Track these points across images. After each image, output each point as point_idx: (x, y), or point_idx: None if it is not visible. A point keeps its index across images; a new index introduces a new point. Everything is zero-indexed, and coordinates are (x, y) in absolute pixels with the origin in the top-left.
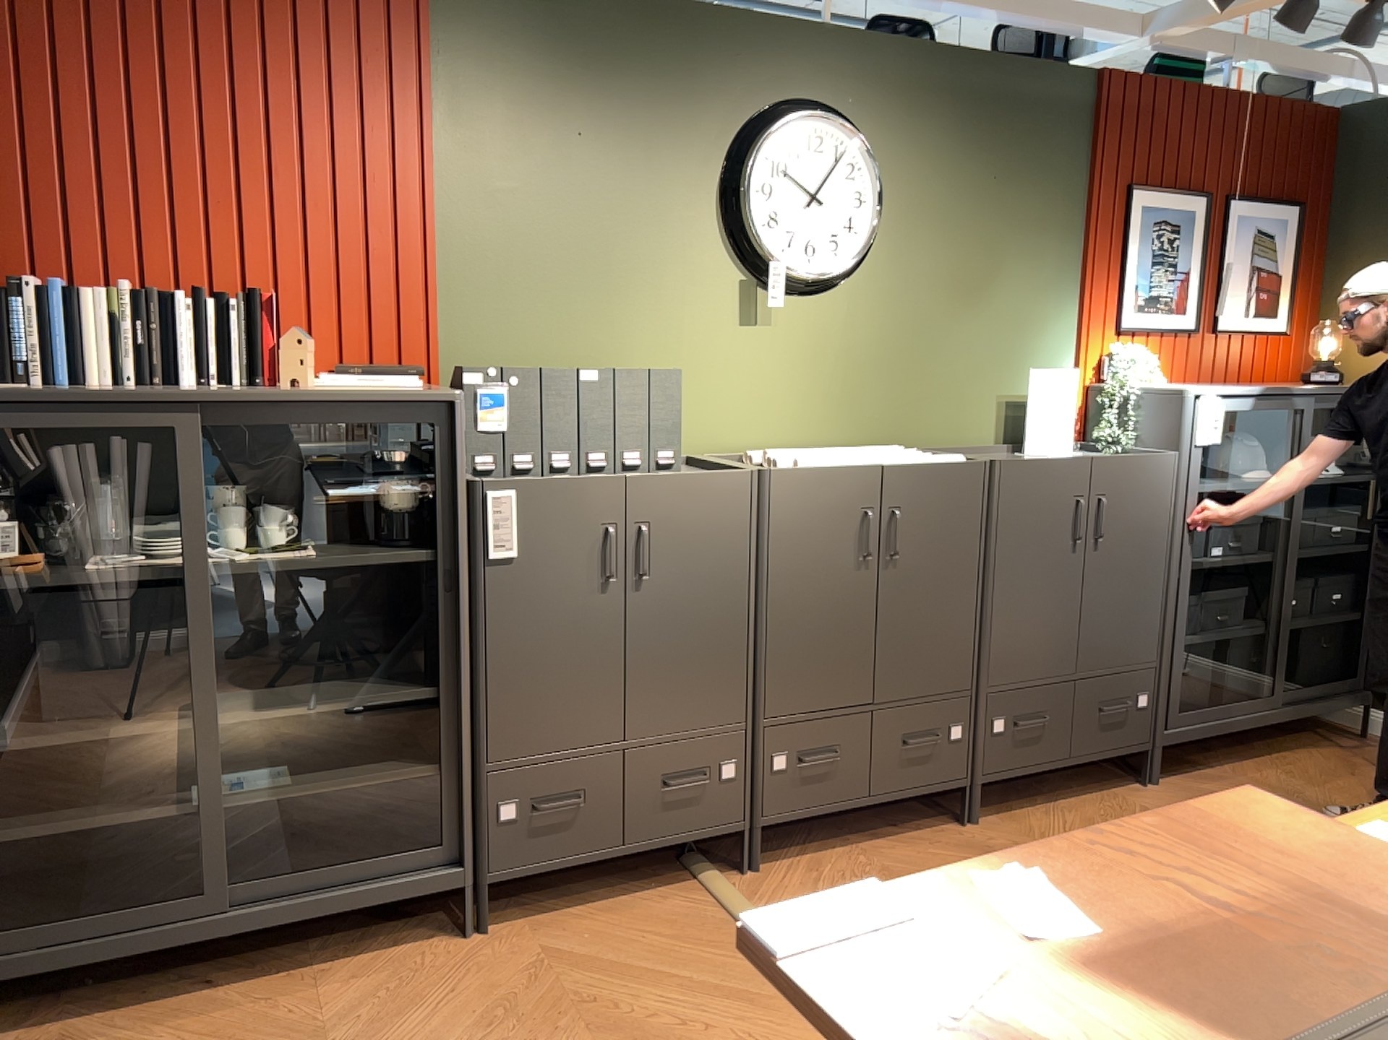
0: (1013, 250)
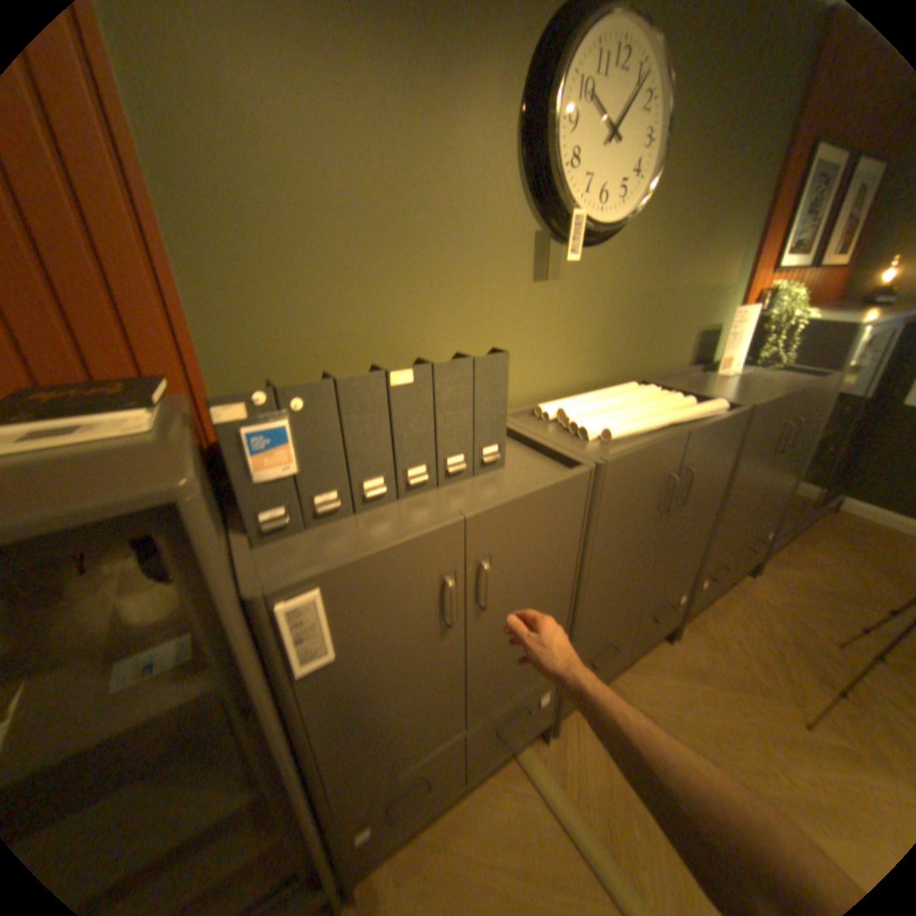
0: (734, 198)
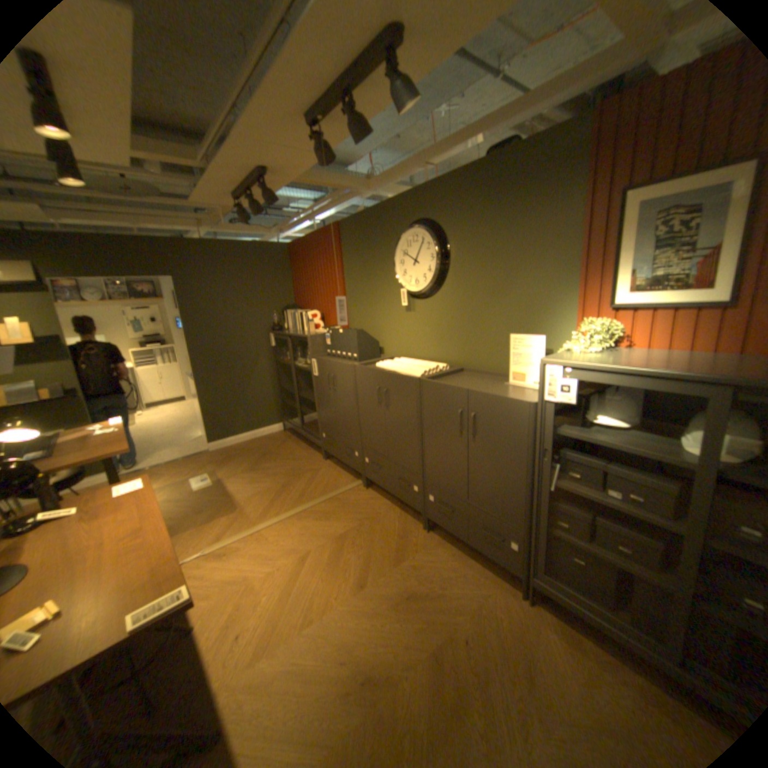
0: (524, 261)
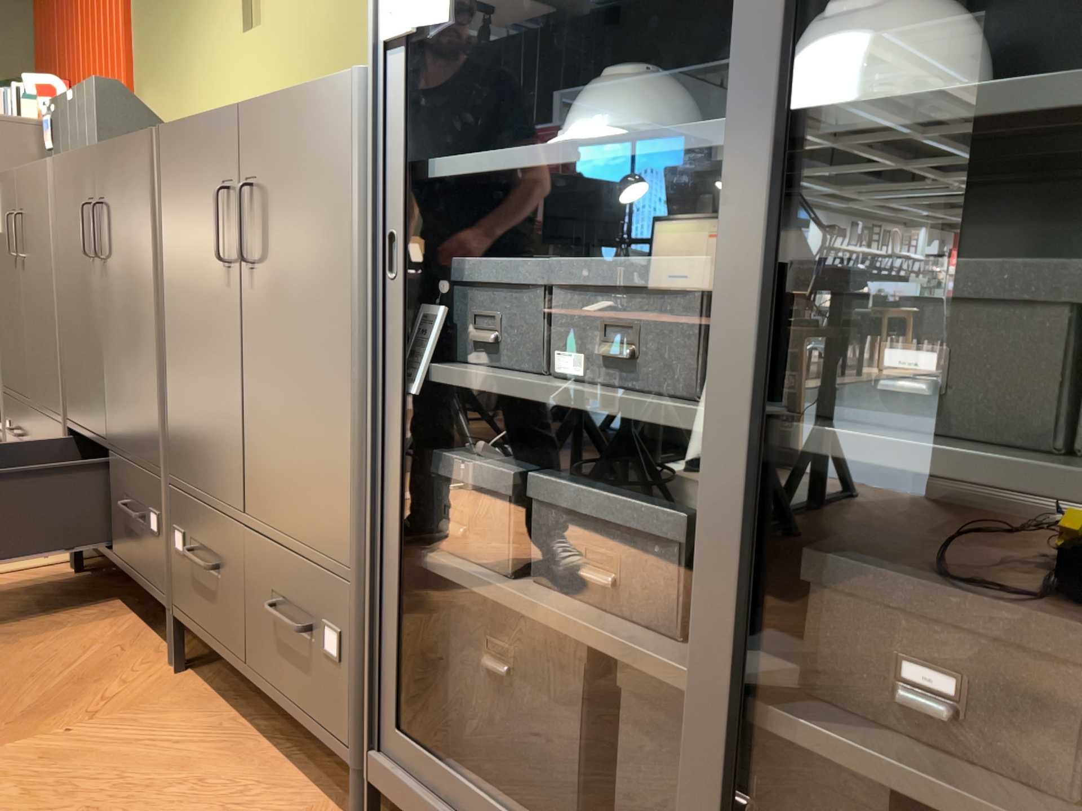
0: None
